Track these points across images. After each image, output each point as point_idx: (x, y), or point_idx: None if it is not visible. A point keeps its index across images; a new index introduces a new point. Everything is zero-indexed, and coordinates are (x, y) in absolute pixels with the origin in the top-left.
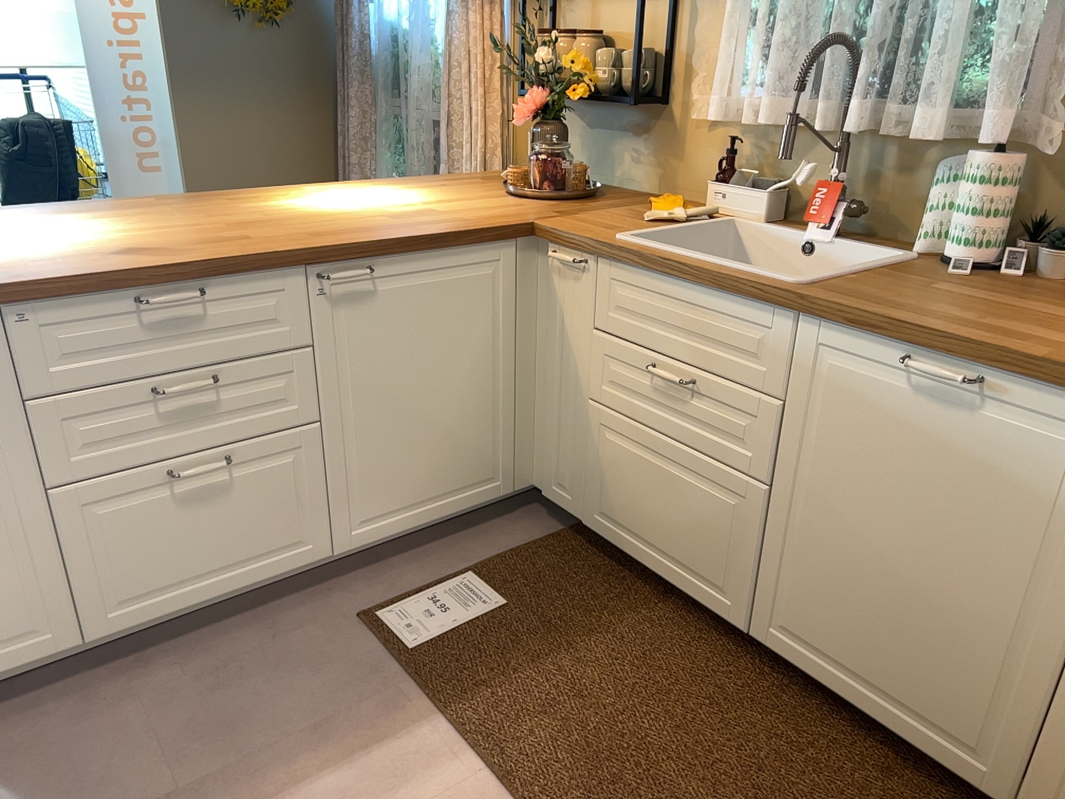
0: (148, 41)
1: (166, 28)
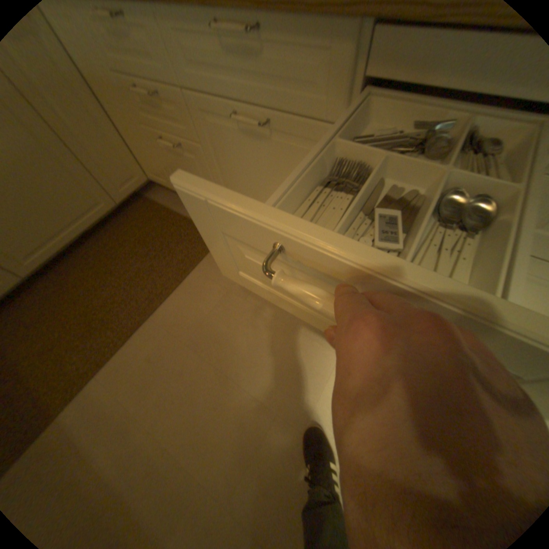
0: None
1: None
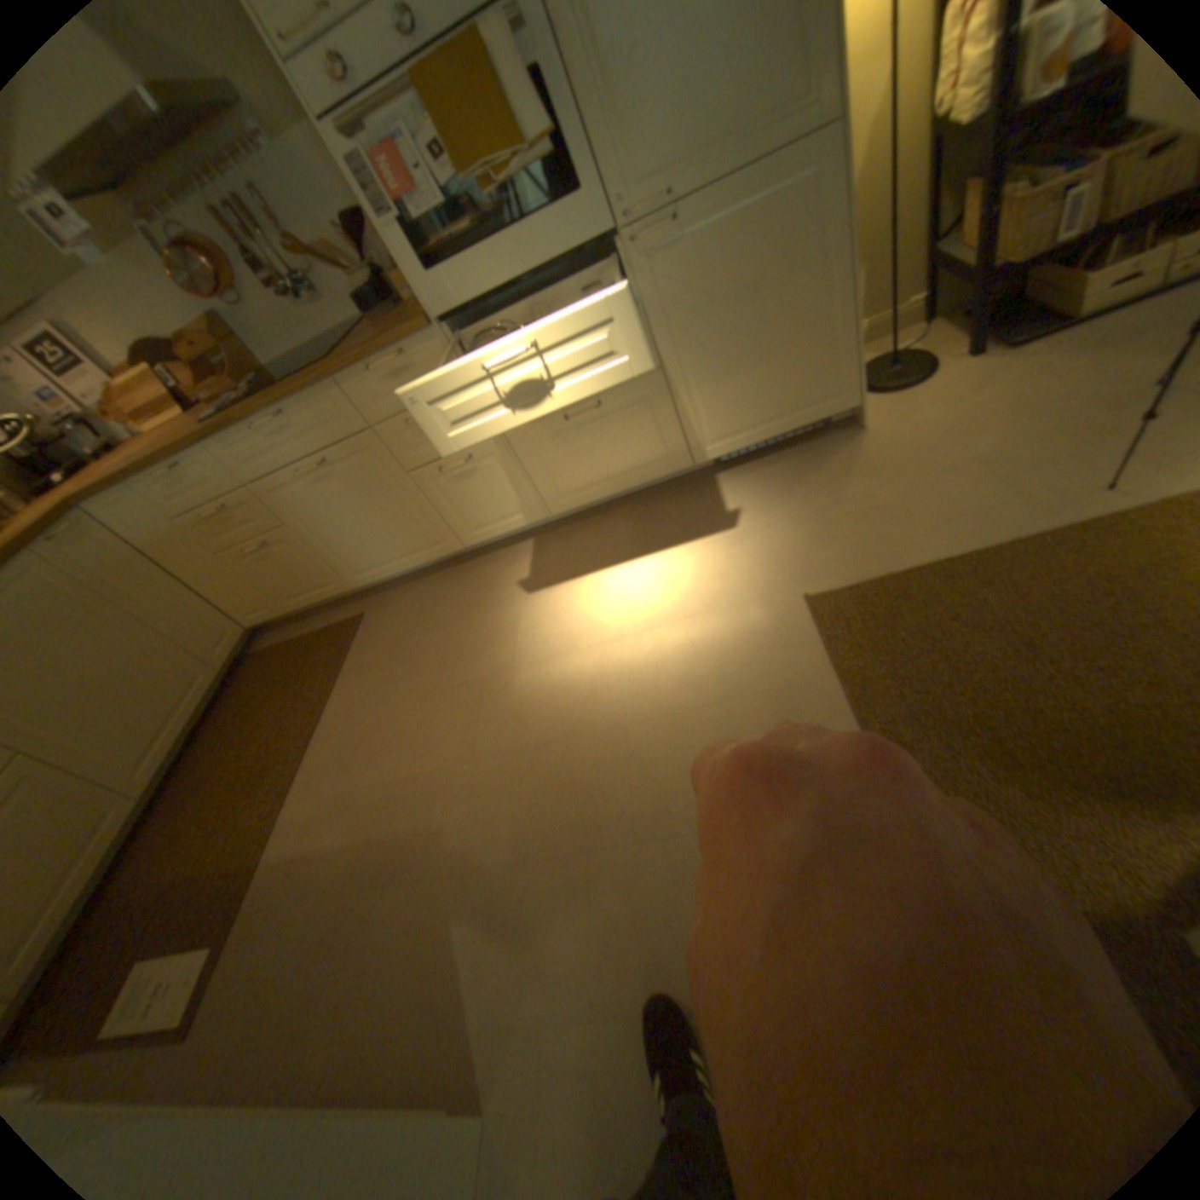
0: None
1: None
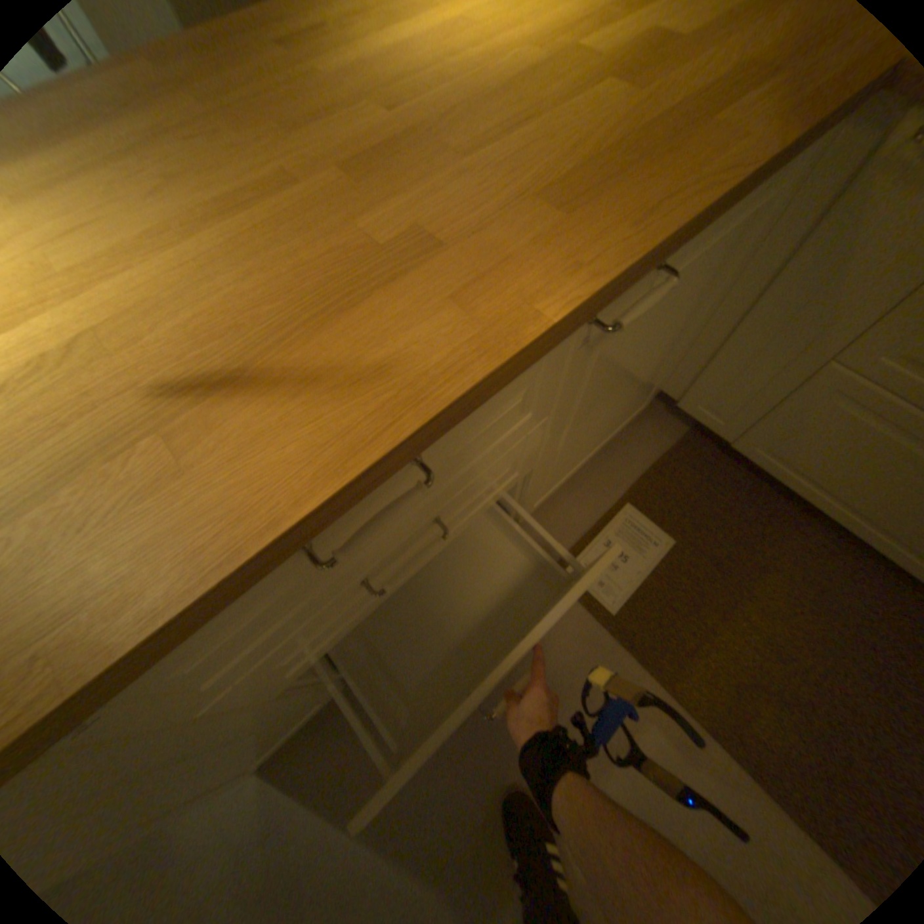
0: None
1: None
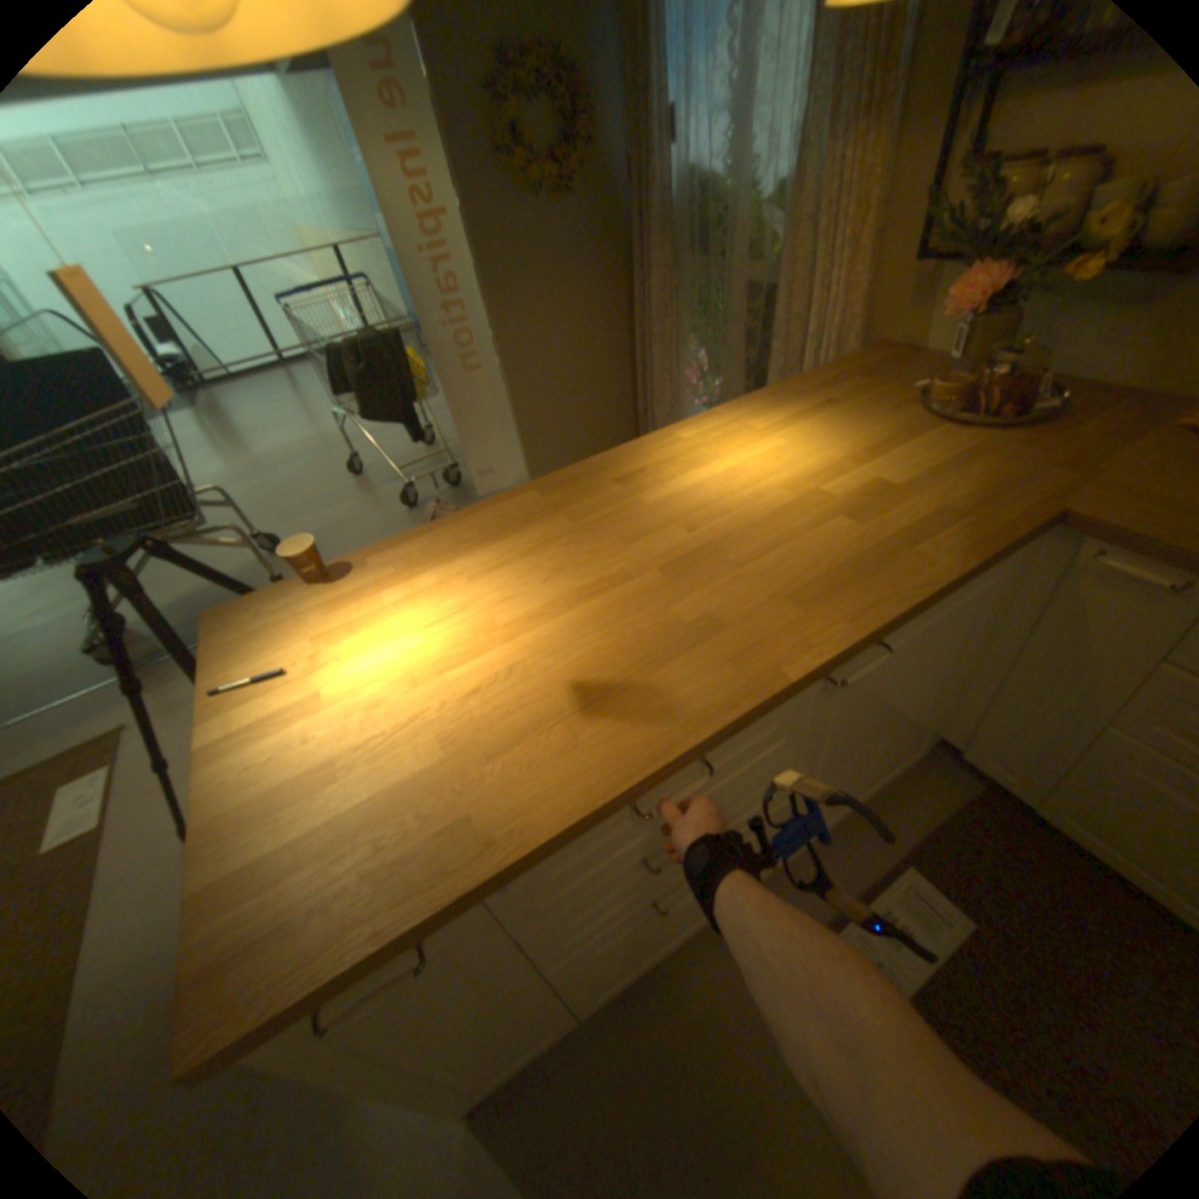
0: (446, 236)
1: (465, 221)
